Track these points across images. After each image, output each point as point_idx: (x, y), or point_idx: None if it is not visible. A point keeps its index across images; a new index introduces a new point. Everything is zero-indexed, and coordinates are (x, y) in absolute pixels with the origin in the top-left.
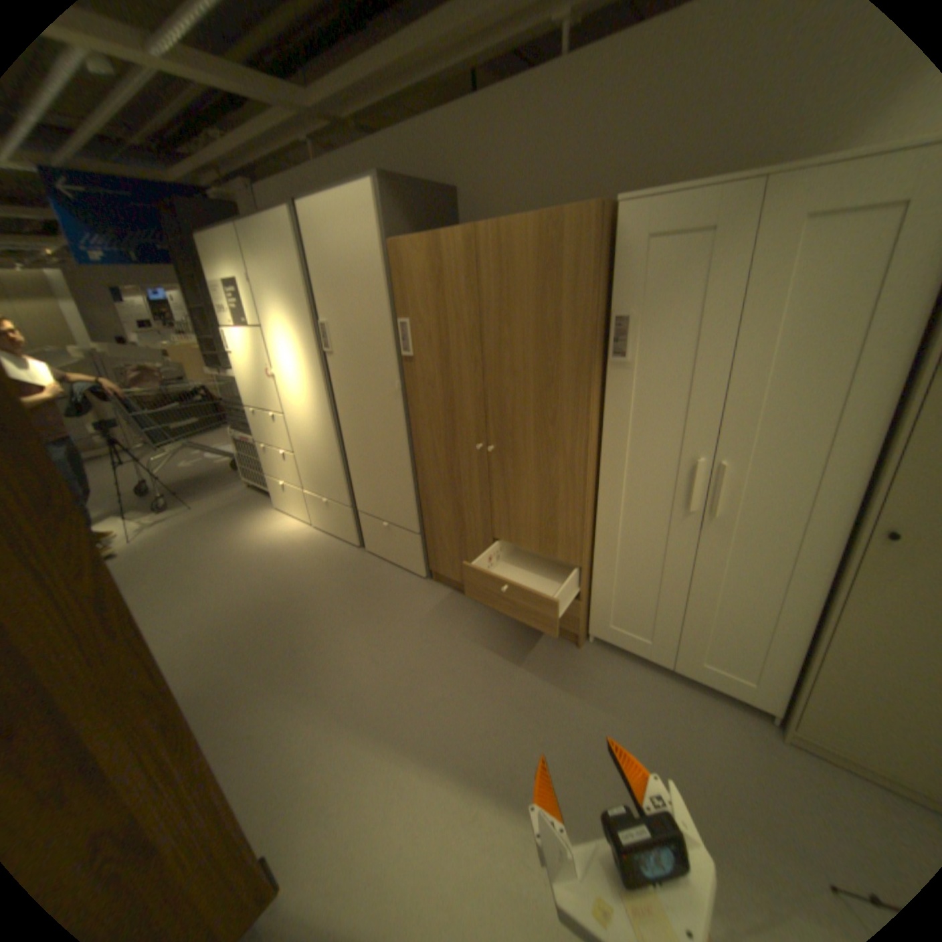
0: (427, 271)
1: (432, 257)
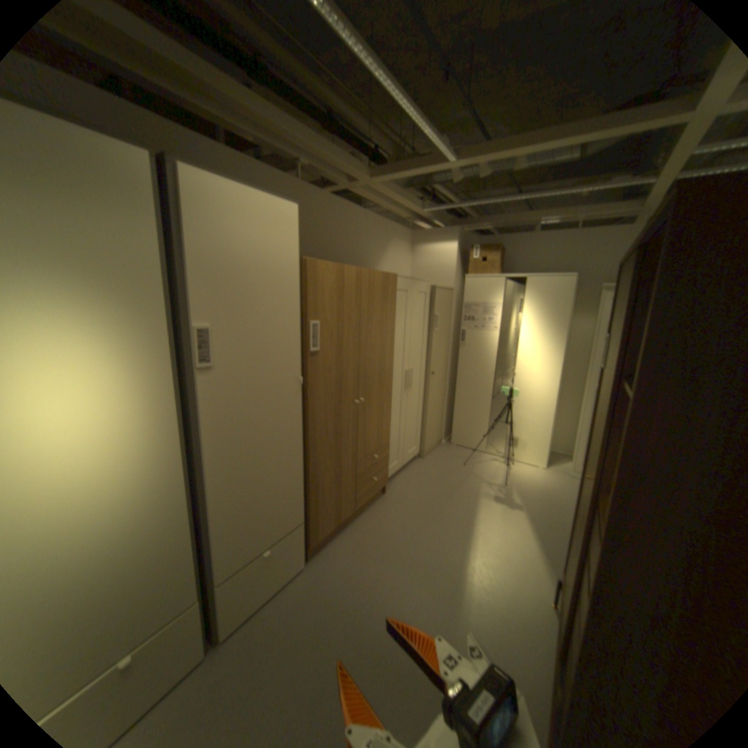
0: (335, 288)
1: (339, 280)
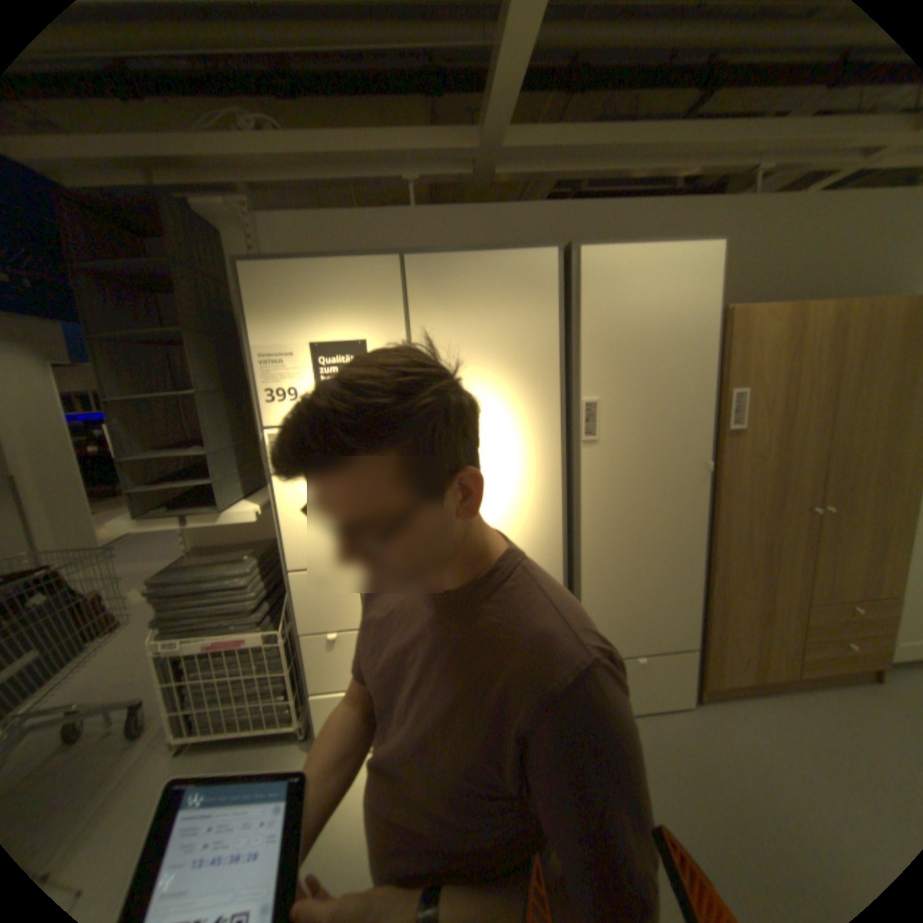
0: (785, 338)
1: (794, 324)
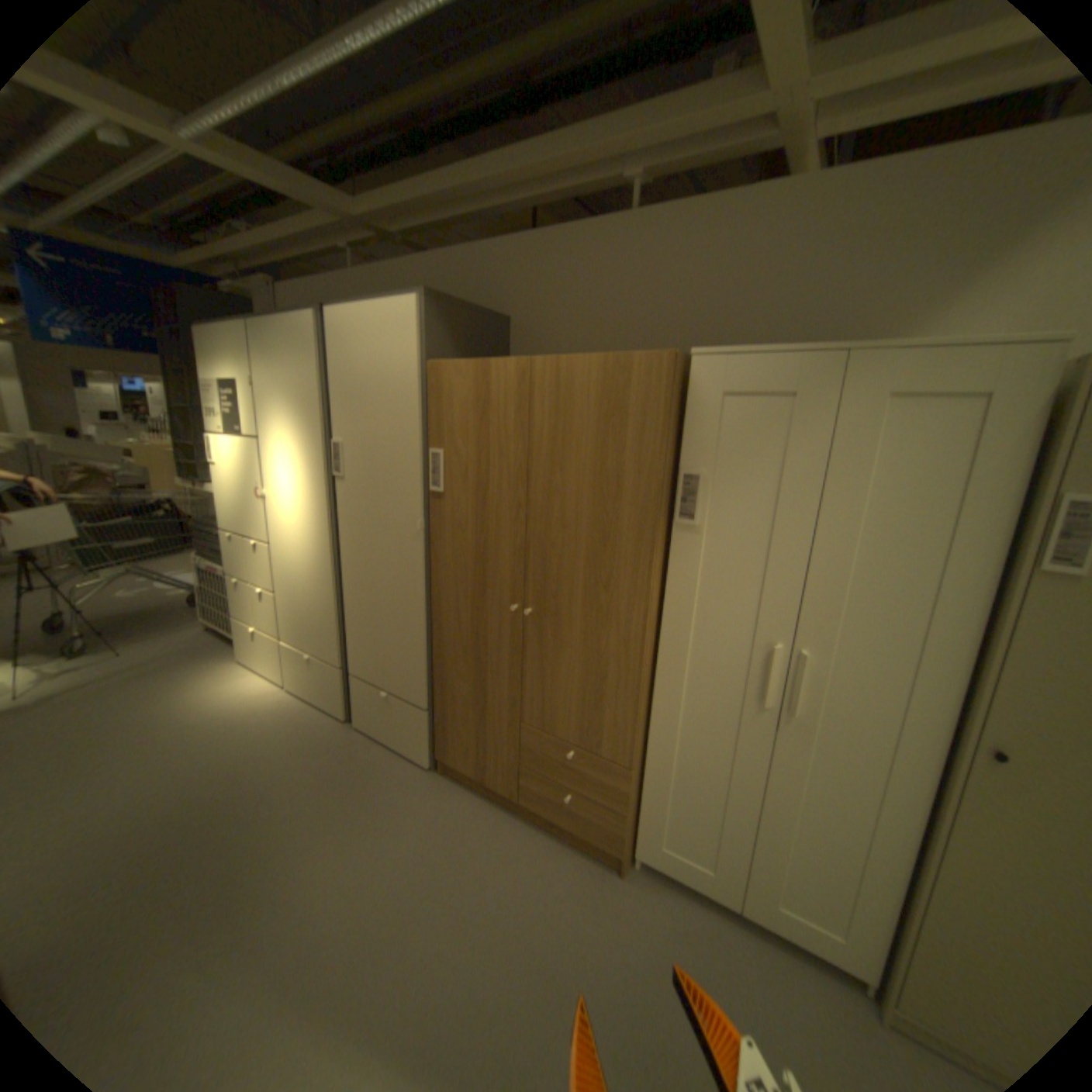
0: (471, 399)
1: (478, 384)
